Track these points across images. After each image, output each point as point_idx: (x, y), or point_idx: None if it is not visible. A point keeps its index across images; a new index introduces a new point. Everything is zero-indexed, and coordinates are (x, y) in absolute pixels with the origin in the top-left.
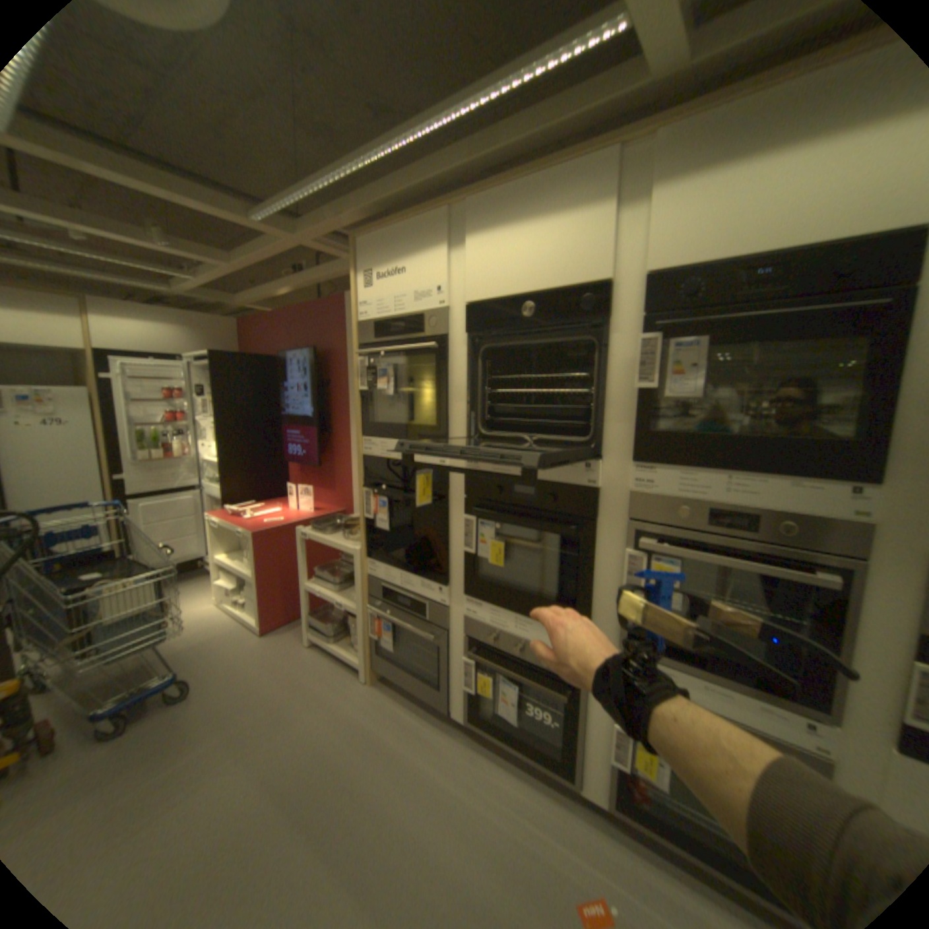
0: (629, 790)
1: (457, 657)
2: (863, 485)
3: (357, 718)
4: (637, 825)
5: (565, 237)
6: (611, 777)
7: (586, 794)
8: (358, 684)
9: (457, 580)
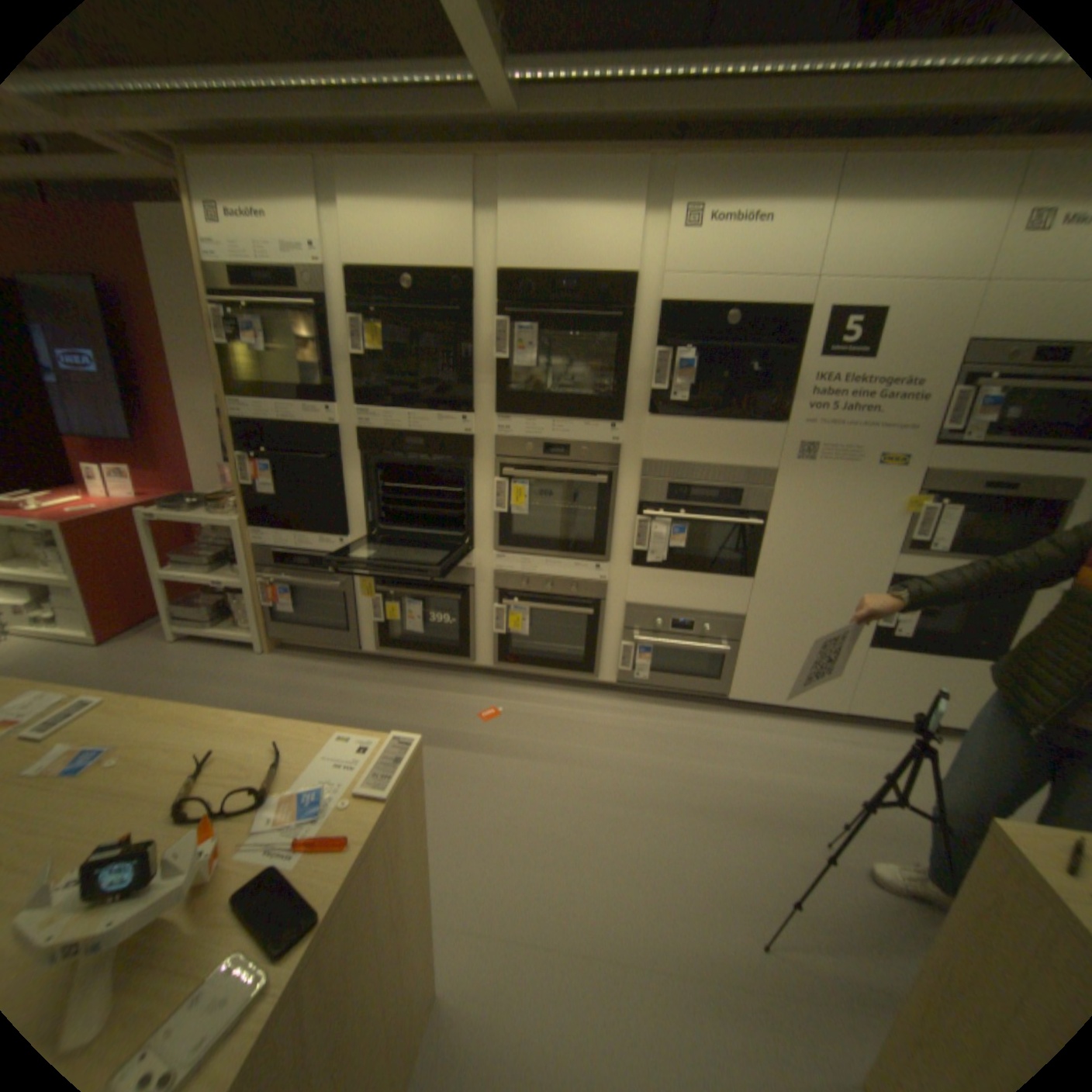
0: (504, 647)
1: (363, 598)
2: (614, 425)
3: (264, 678)
4: (511, 668)
5: (434, 227)
6: (493, 644)
7: (477, 664)
8: (253, 656)
9: (357, 531)
